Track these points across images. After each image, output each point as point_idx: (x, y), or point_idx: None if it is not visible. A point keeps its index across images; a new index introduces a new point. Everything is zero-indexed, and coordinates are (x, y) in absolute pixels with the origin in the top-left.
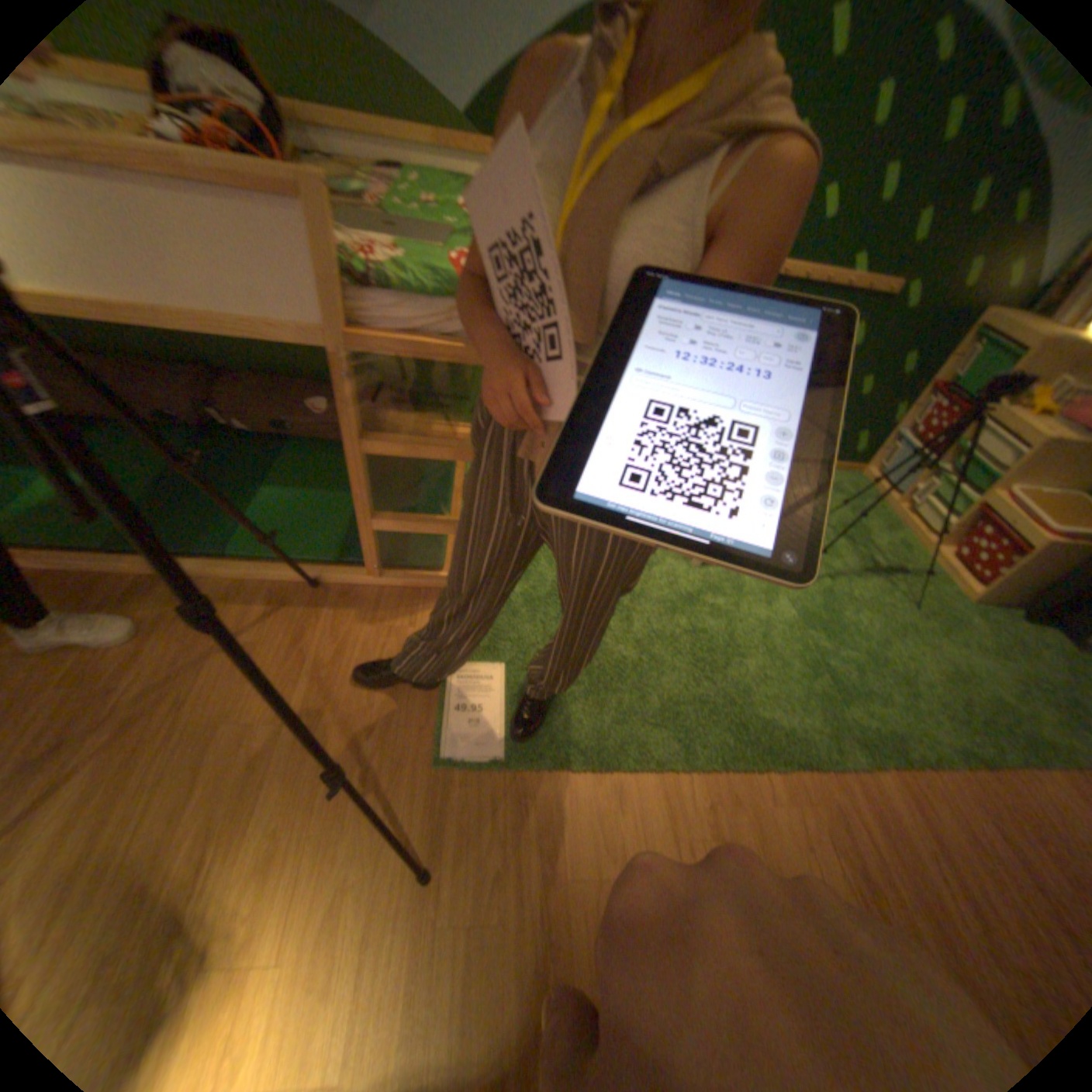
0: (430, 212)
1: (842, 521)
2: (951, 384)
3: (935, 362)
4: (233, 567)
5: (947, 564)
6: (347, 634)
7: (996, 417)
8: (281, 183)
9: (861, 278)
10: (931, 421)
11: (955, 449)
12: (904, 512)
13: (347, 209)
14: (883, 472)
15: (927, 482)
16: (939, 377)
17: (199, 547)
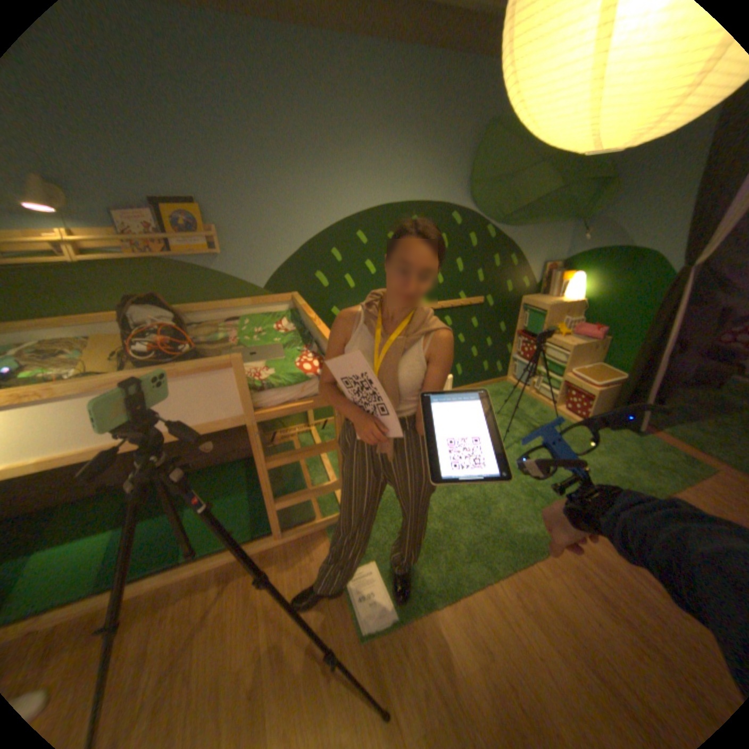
0: (267, 339)
1: (509, 410)
2: (525, 332)
3: (513, 323)
4: (190, 569)
5: (566, 415)
6: (276, 582)
7: (550, 342)
8: (225, 365)
9: (465, 301)
10: (525, 349)
11: (541, 360)
12: (535, 395)
13: (227, 351)
14: (516, 378)
15: (537, 377)
16: (518, 329)
17: (162, 565)
